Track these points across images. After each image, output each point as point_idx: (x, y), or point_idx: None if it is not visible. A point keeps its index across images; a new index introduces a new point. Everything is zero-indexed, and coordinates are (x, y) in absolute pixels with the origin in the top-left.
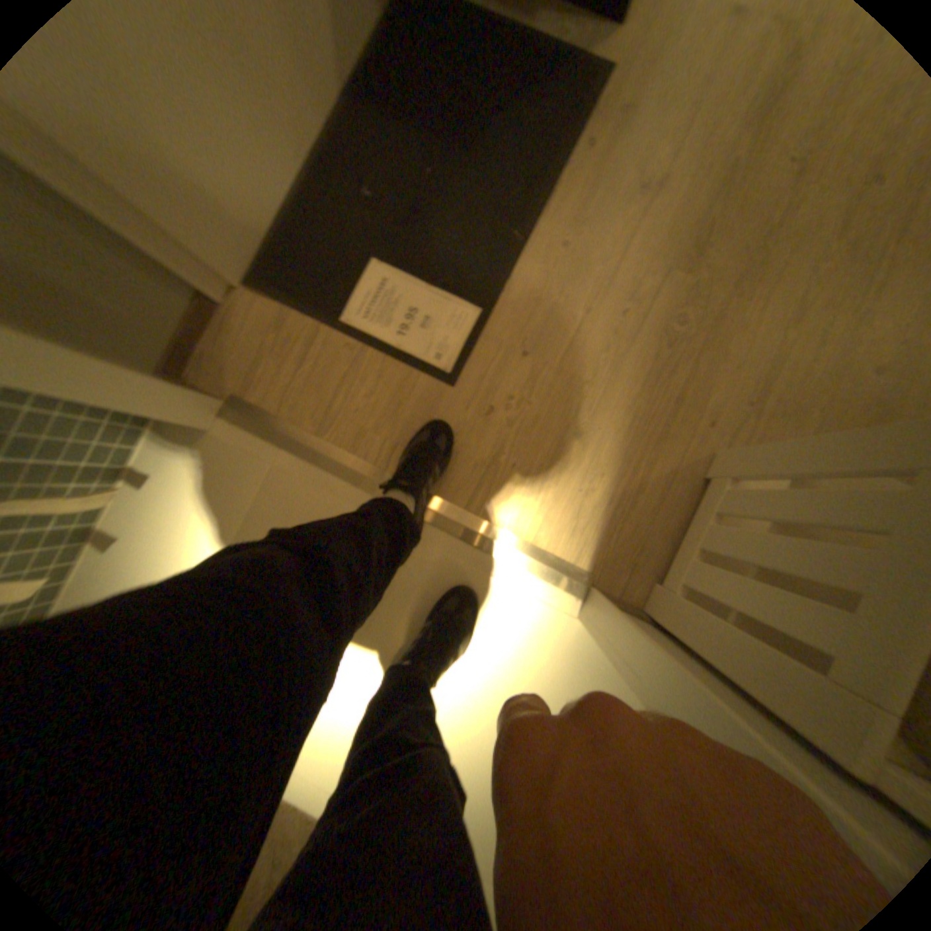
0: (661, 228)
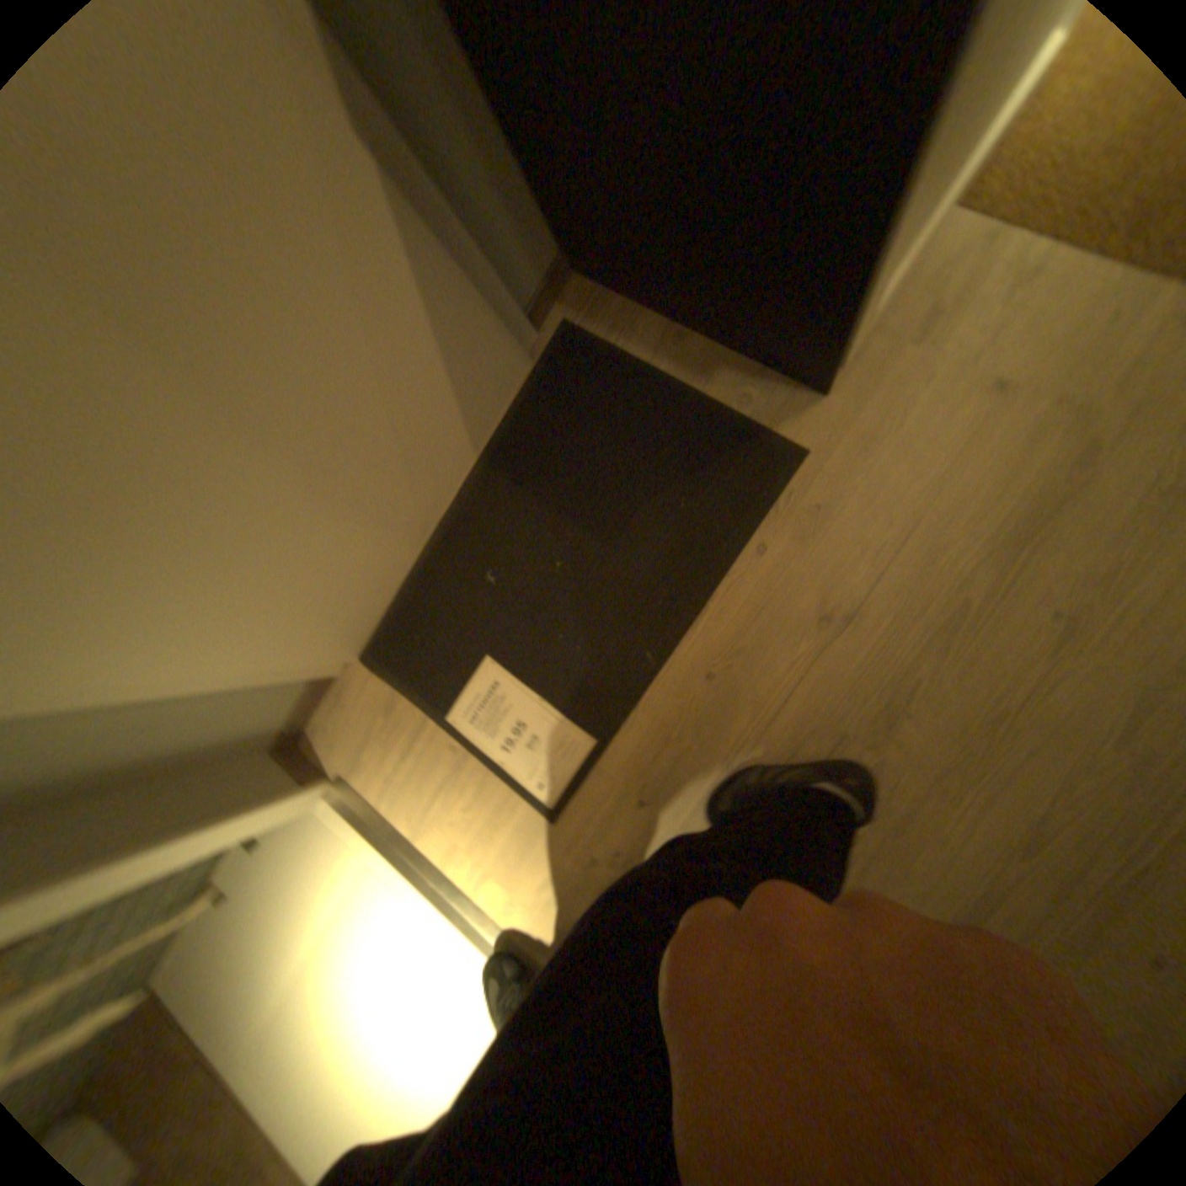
0: (836, 682)
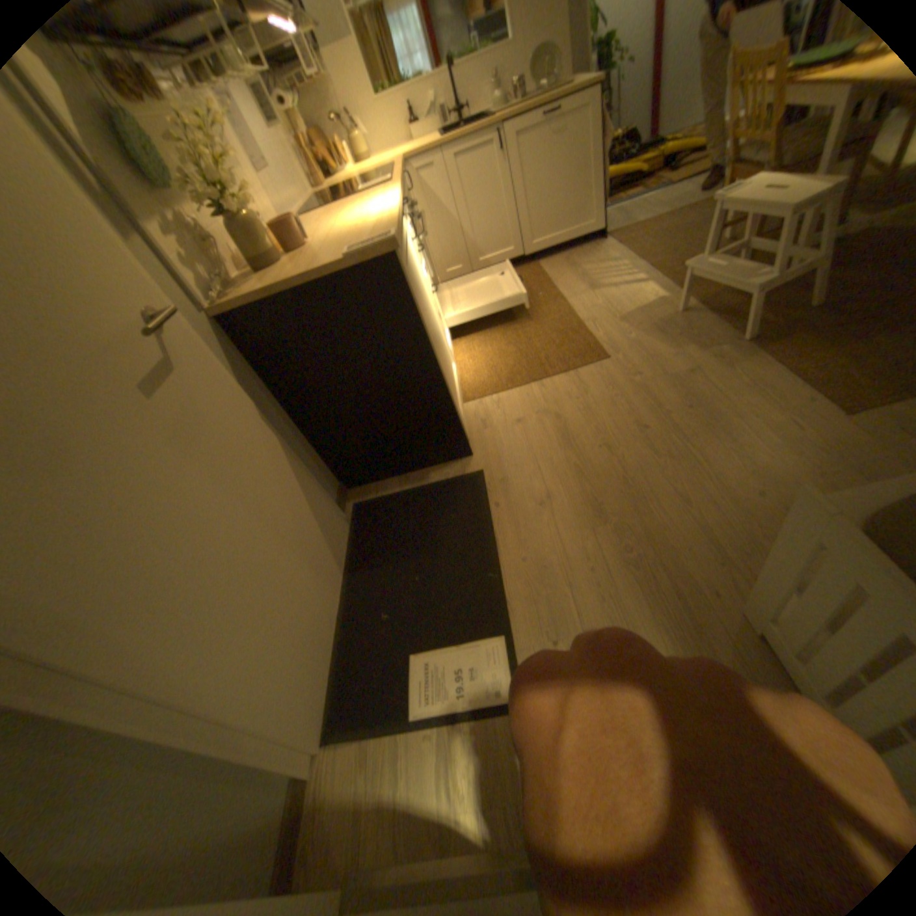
0: (570, 514)
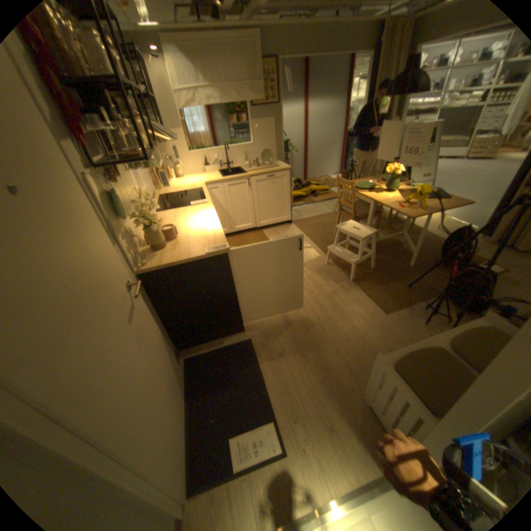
0: (293, 360)
